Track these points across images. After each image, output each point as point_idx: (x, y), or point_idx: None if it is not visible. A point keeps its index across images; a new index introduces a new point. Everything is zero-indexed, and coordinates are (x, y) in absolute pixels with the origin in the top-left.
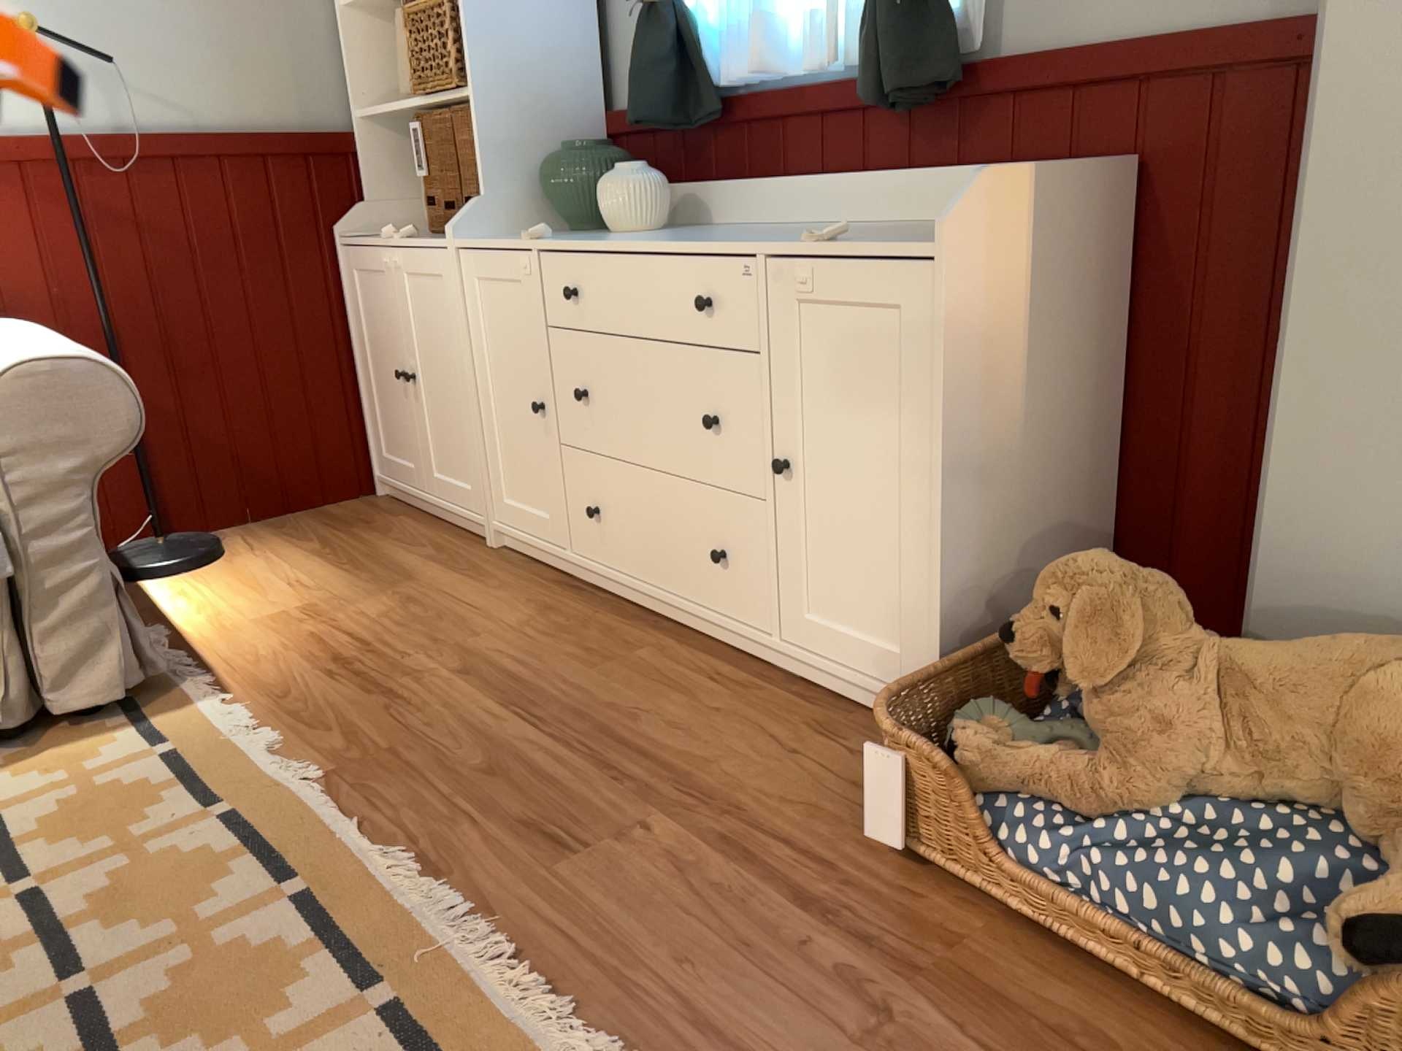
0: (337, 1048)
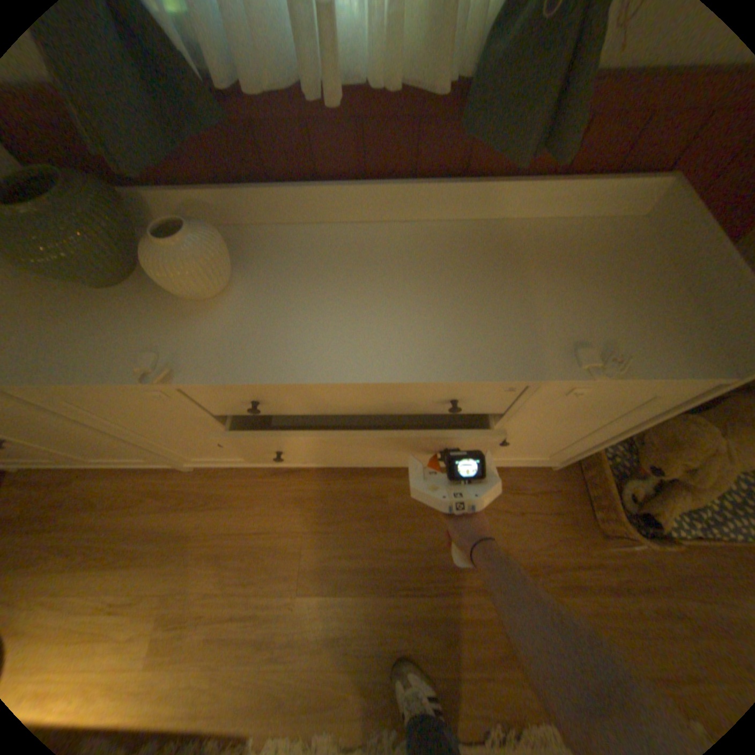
0: None
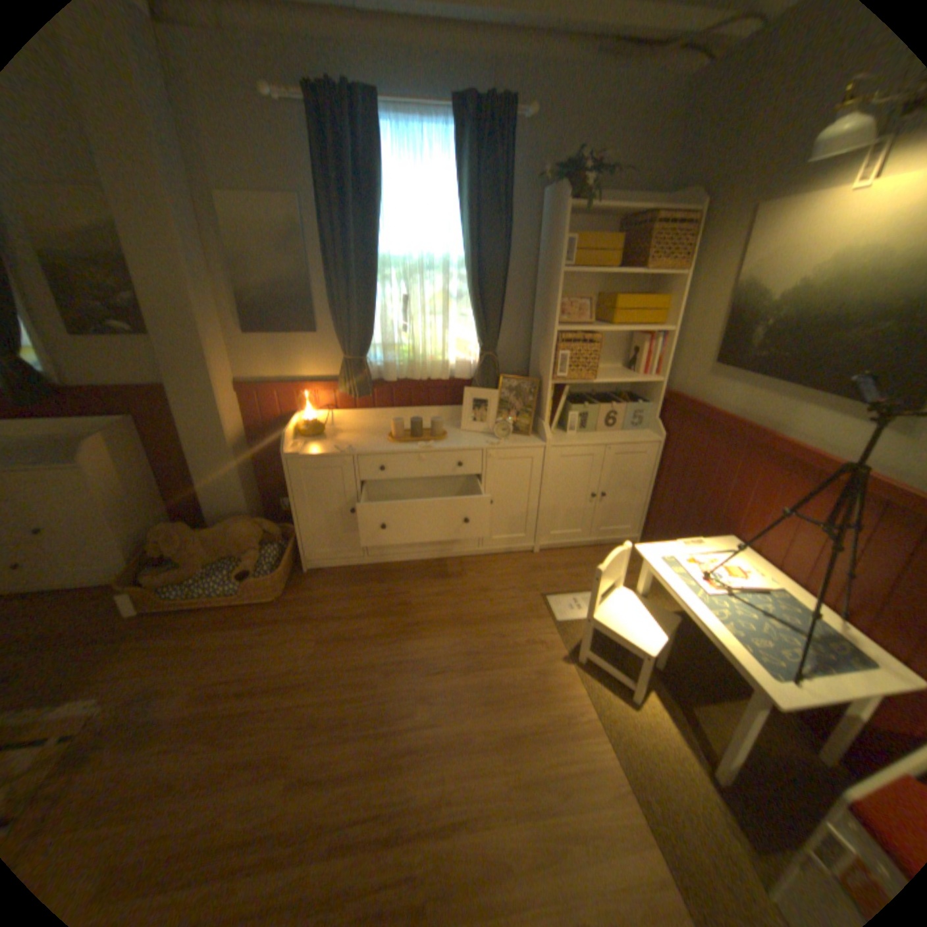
0: None
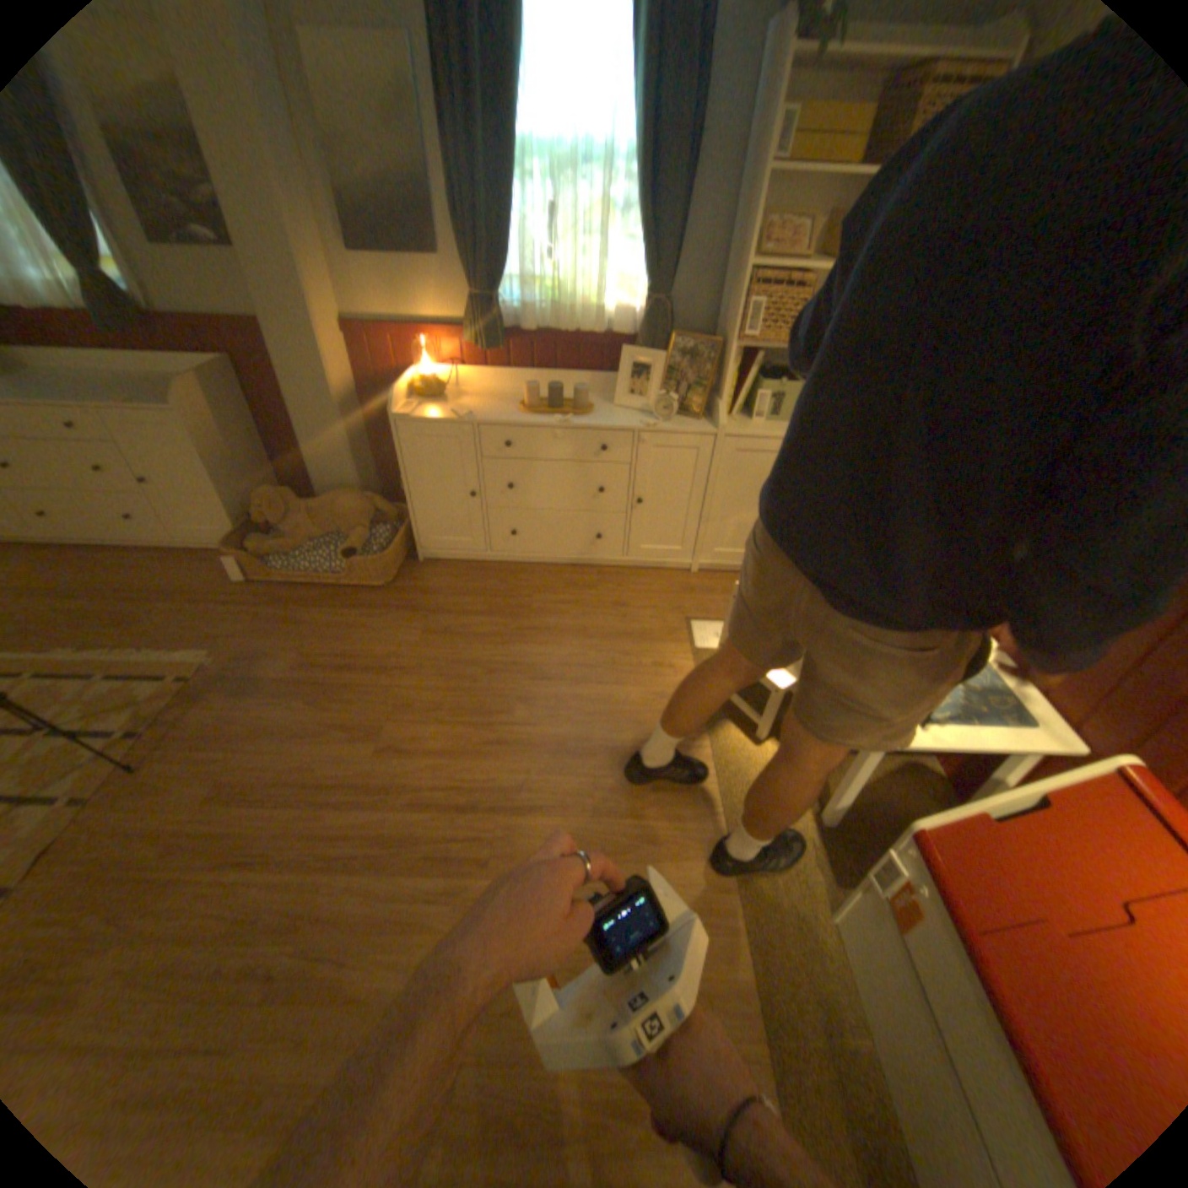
0: (94, 692)
